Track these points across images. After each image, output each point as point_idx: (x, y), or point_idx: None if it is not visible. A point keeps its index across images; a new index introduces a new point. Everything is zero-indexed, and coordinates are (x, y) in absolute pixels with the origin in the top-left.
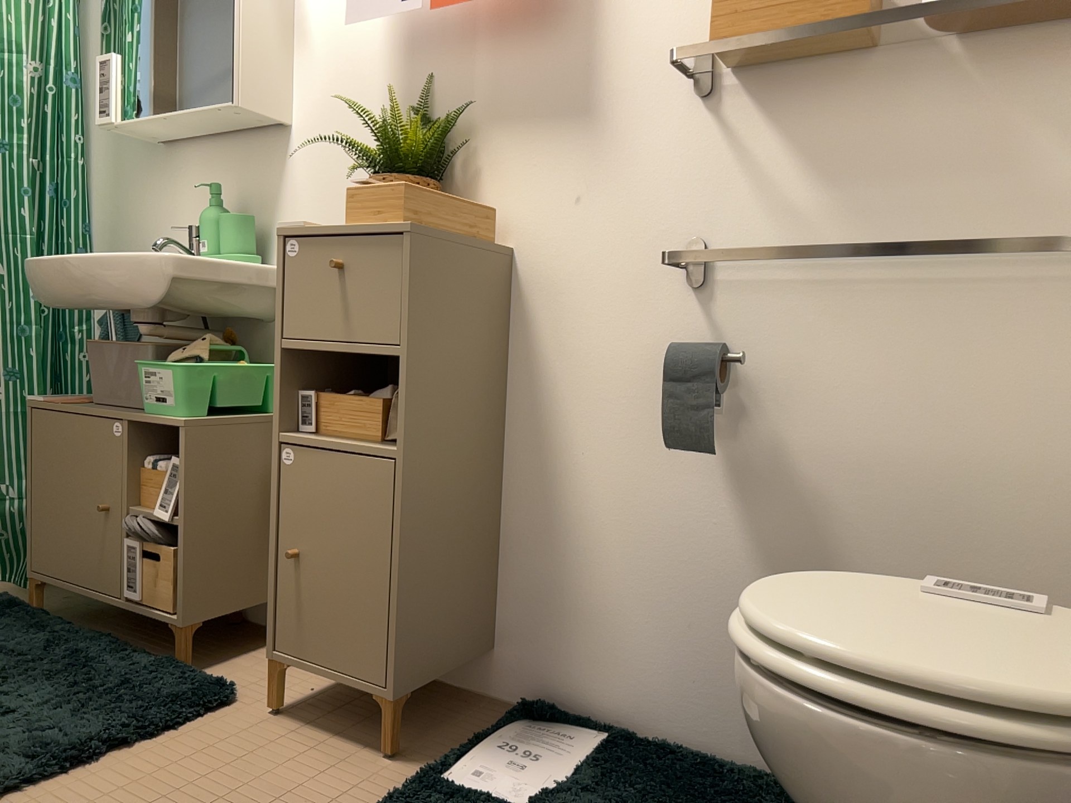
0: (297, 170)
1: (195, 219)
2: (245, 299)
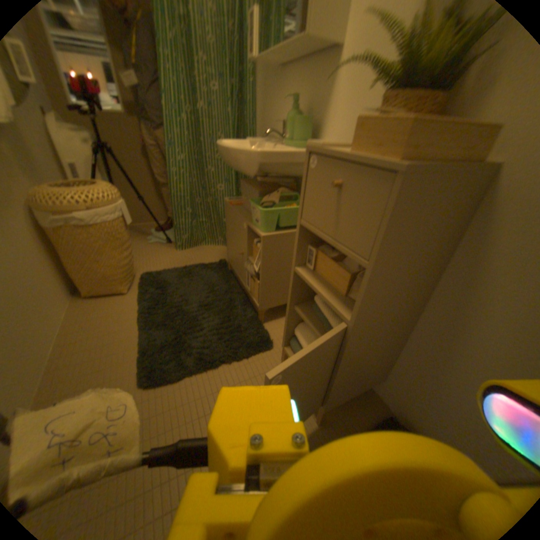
0: (338, 80)
1: (287, 113)
2: (297, 170)
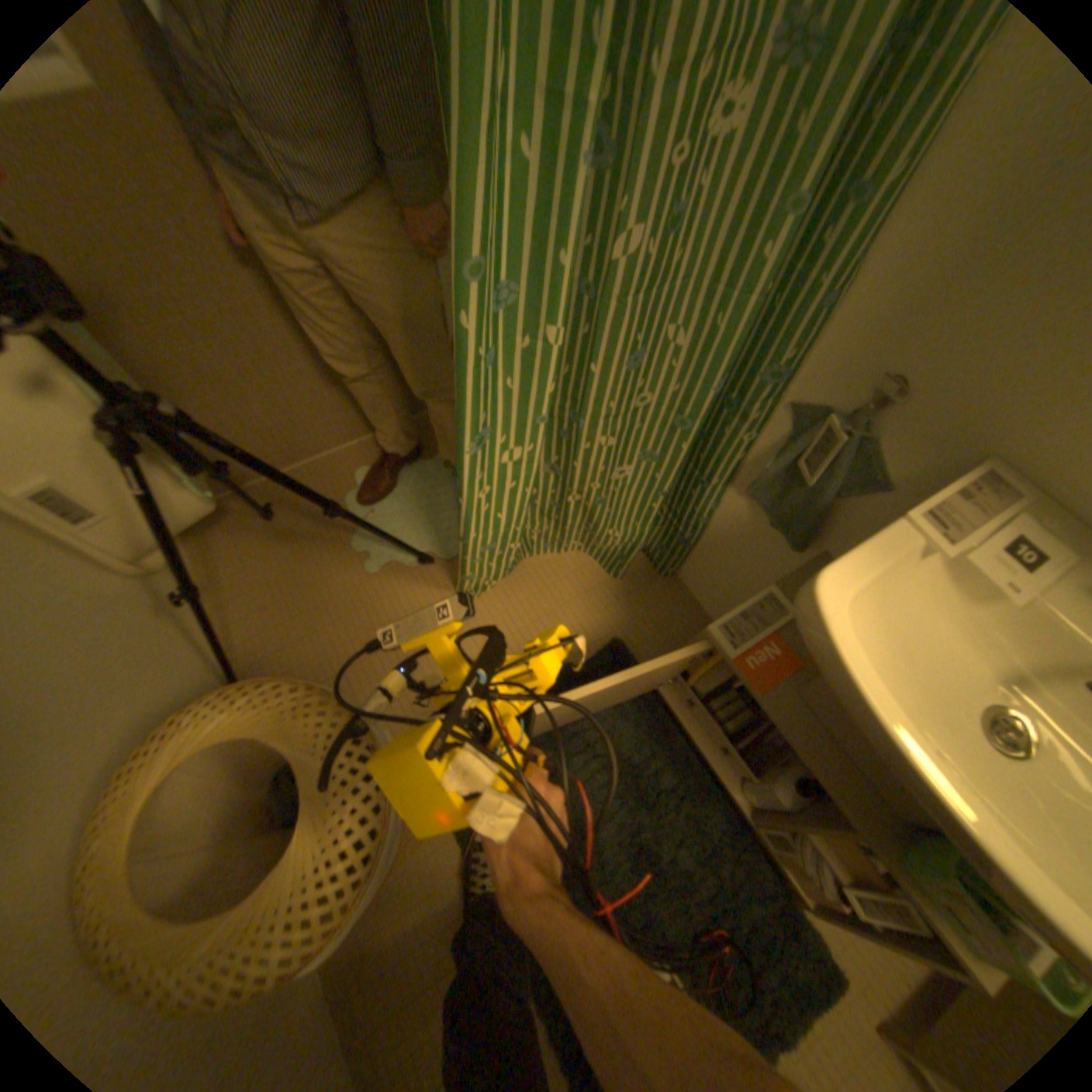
0: None
1: None
2: None
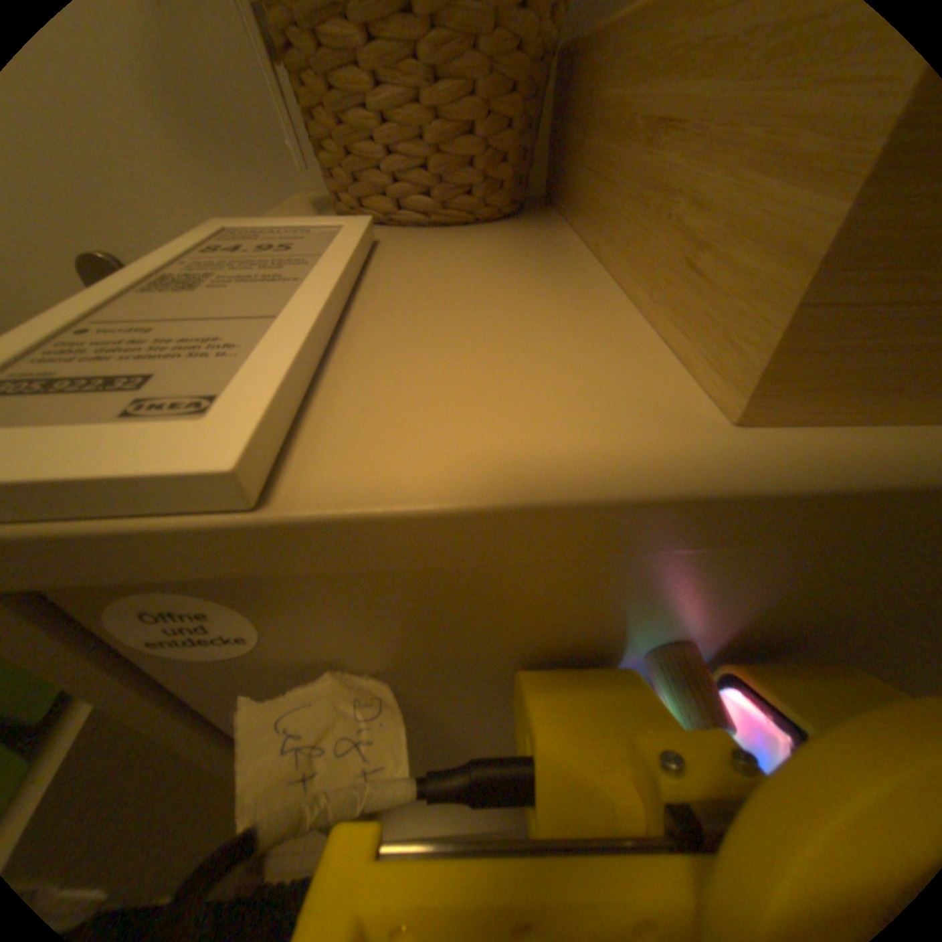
0: None
1: None
2: None
